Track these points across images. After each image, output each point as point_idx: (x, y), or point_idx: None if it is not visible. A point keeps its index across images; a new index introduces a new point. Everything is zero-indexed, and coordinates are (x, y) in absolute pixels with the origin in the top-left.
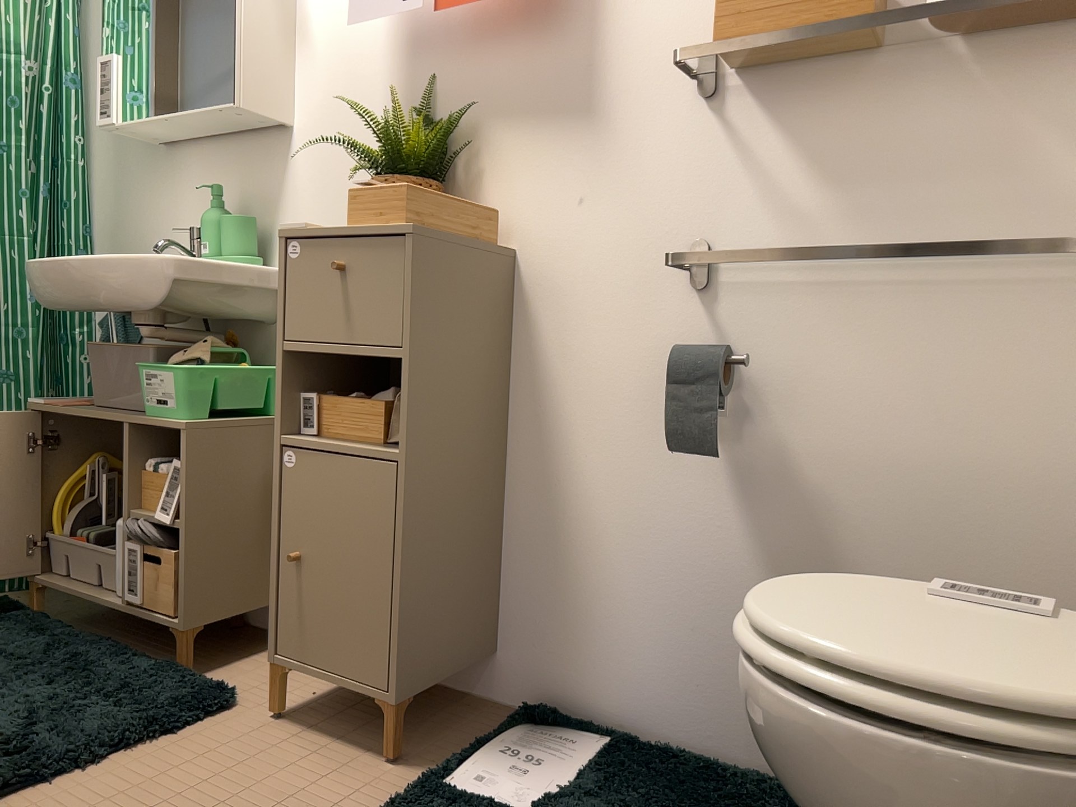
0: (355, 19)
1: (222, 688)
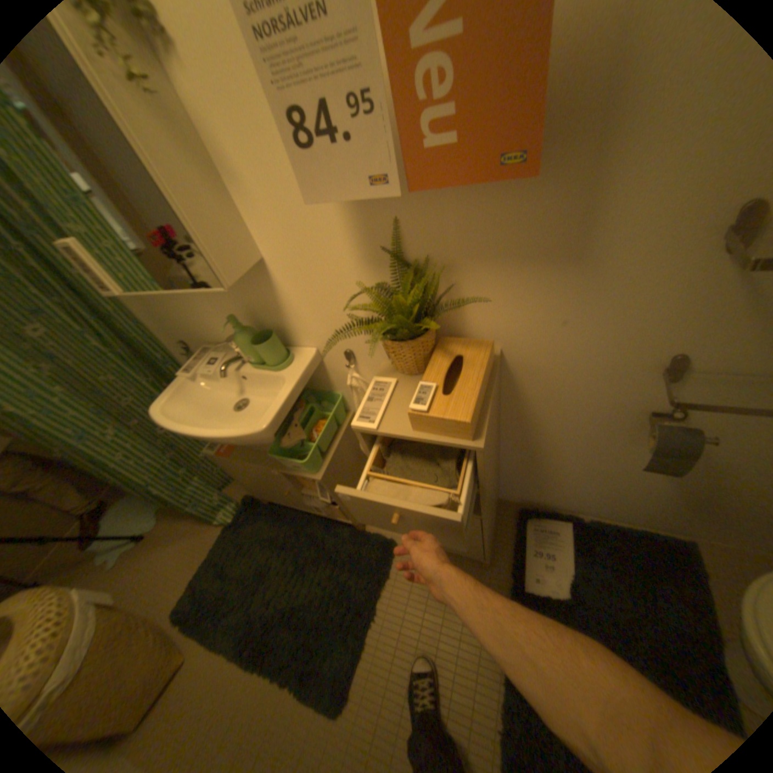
0: (307, 195)
1: (390, 544)
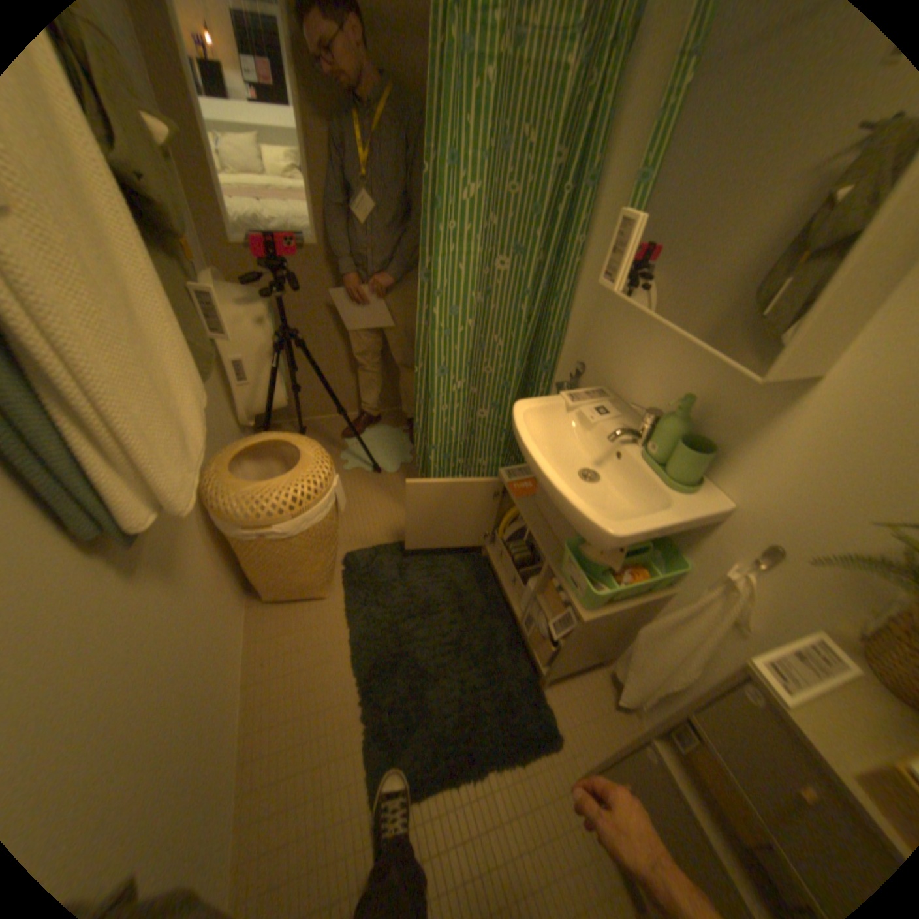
0: None
1: (559, 740)
